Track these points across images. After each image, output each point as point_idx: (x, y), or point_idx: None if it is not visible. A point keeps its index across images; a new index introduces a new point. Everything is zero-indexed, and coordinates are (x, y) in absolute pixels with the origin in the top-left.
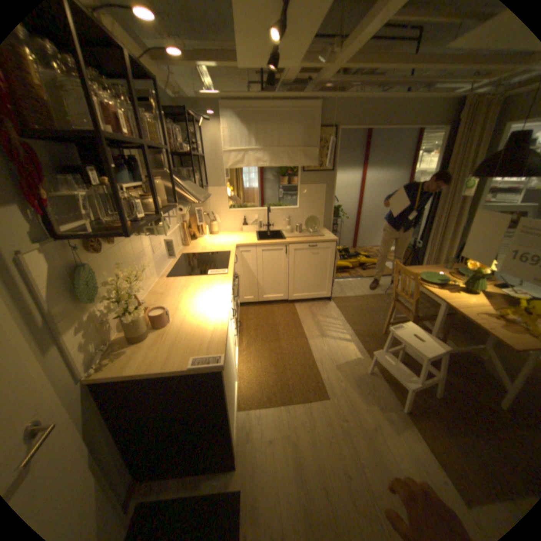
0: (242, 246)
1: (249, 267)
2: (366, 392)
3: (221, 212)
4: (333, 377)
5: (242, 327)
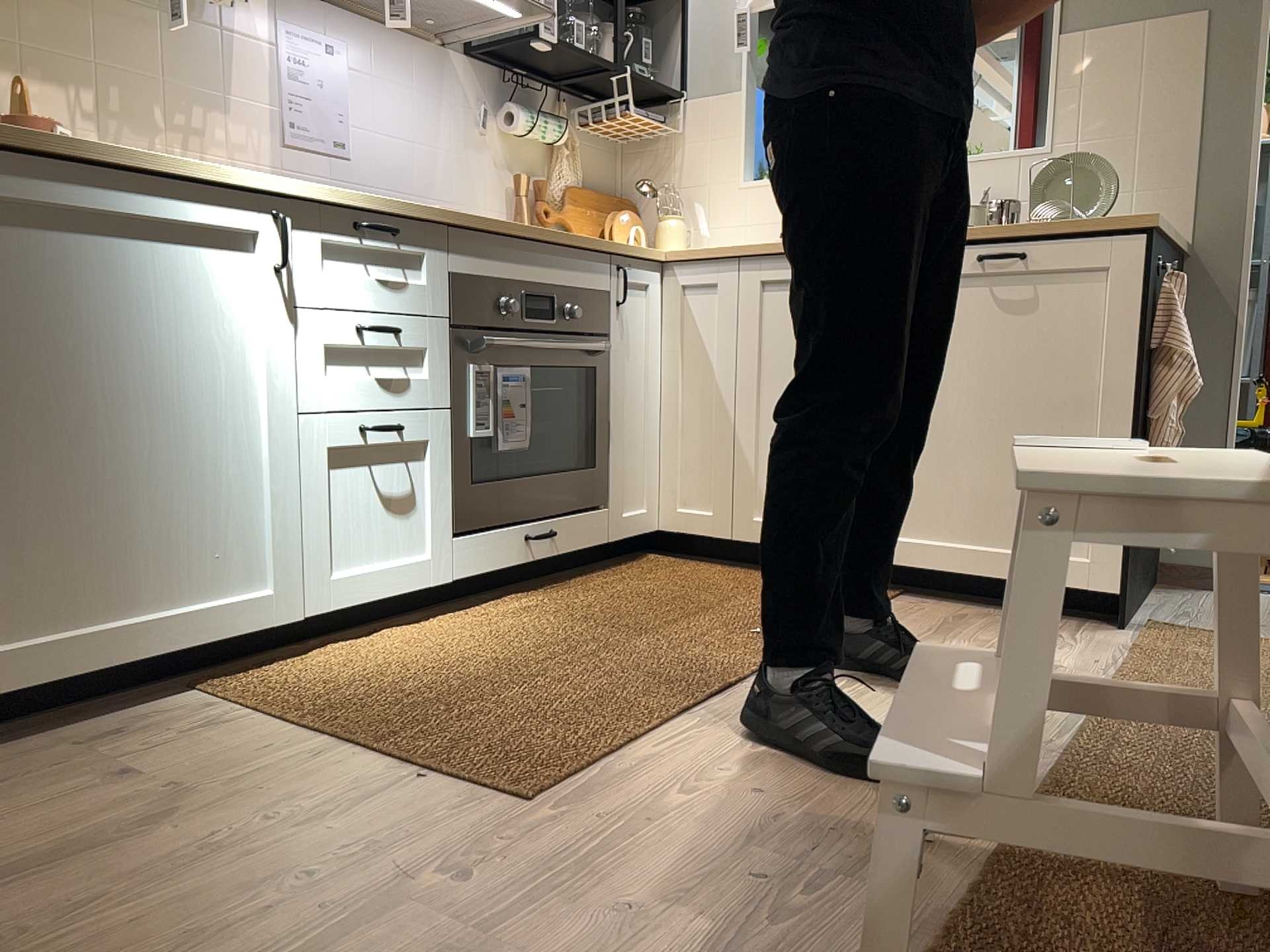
0: (689, 260)
1: (708, 365)
2: (752, 874)
3: (717, 194)
4: (671, 768)
5: (583, 586)
